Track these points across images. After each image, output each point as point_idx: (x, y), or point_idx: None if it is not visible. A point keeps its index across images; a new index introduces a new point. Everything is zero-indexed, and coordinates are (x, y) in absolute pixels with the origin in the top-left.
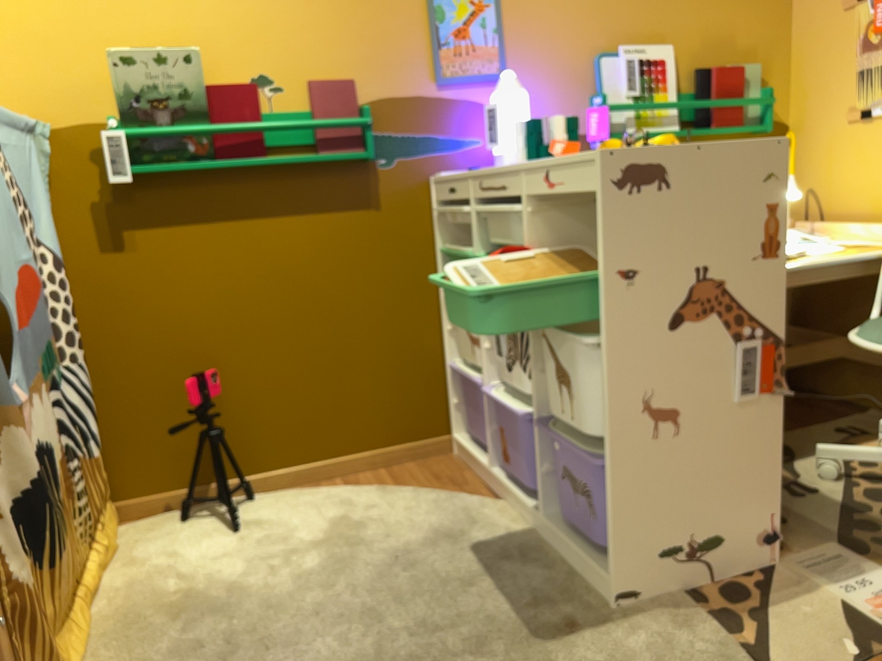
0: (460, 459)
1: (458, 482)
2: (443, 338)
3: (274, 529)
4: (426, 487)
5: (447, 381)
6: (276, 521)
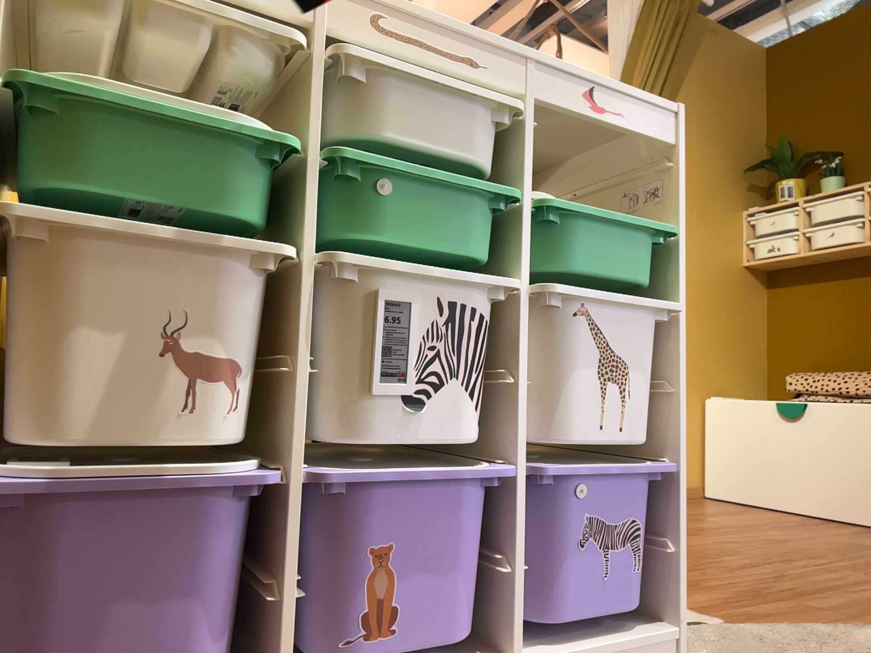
0: None
1: None
2: None
3: None
4: None
5: None
6: None
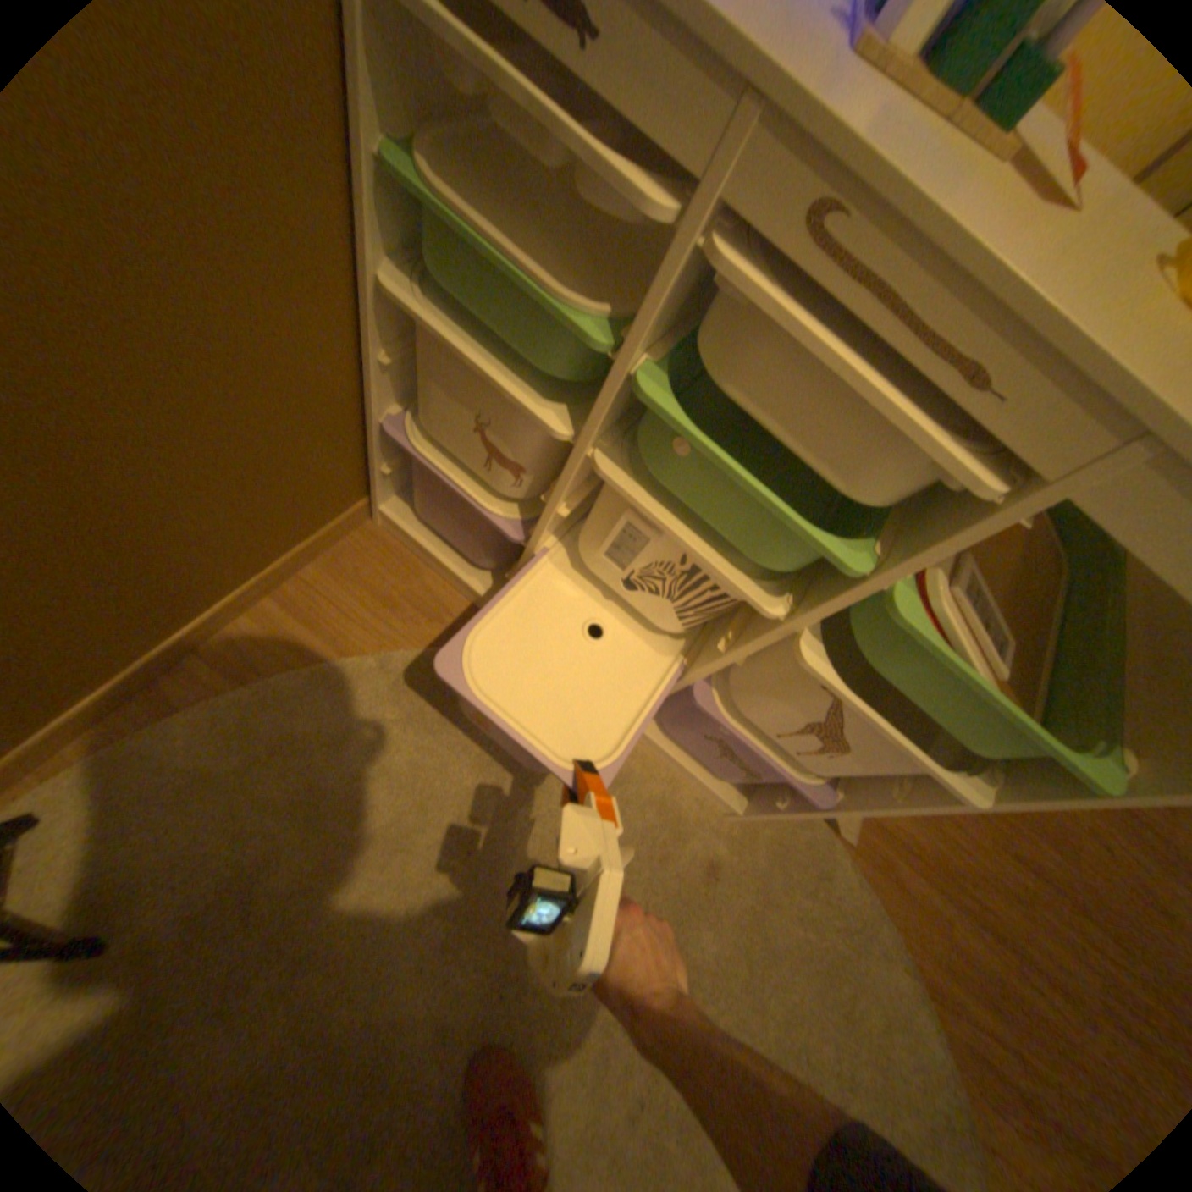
0: (399, 542)
1: (430, 606)
2: (361, 368)
3: (192, 889)
4: (388, 634)
5: (364, 435)
6: (171, 863)
